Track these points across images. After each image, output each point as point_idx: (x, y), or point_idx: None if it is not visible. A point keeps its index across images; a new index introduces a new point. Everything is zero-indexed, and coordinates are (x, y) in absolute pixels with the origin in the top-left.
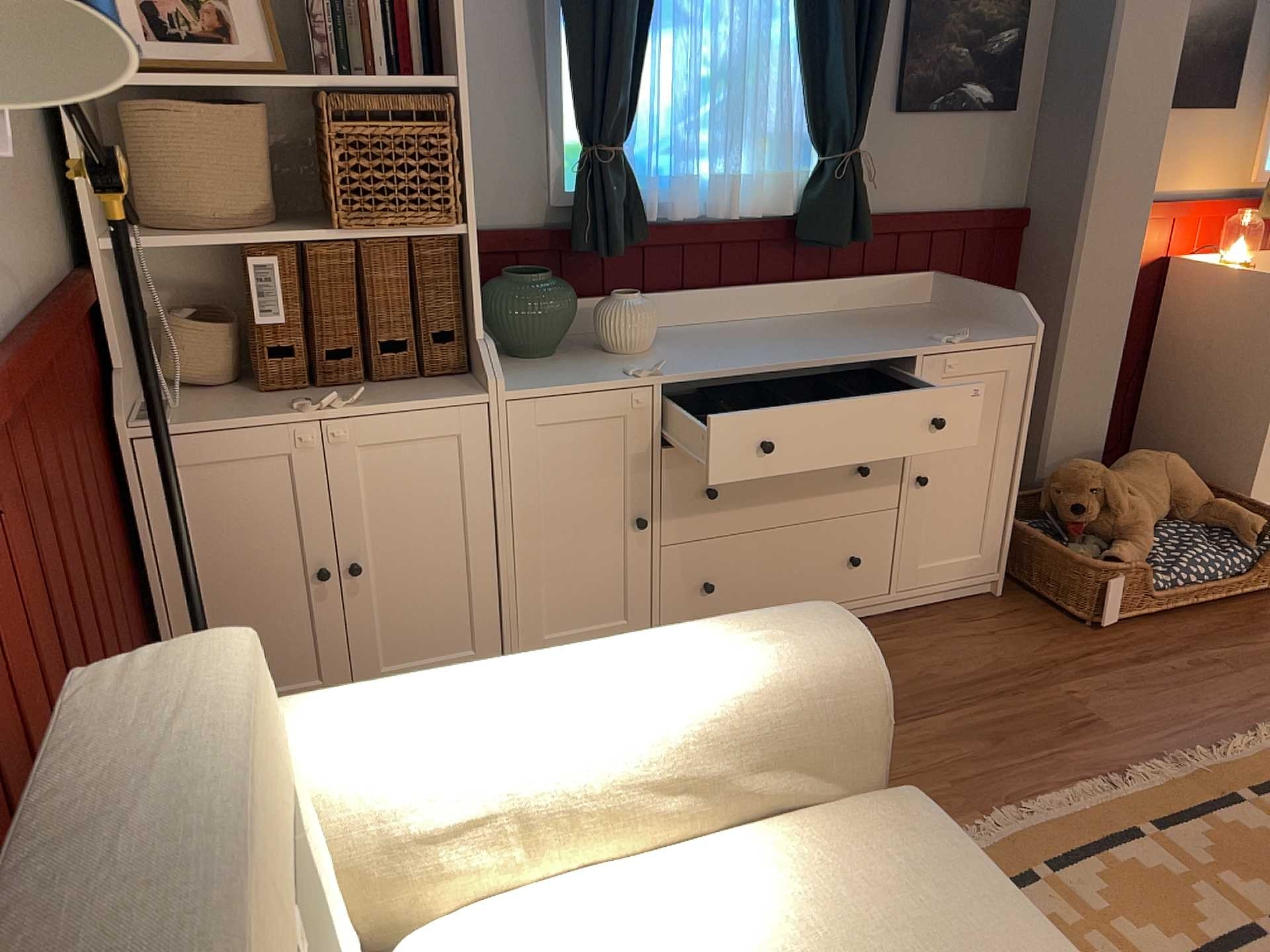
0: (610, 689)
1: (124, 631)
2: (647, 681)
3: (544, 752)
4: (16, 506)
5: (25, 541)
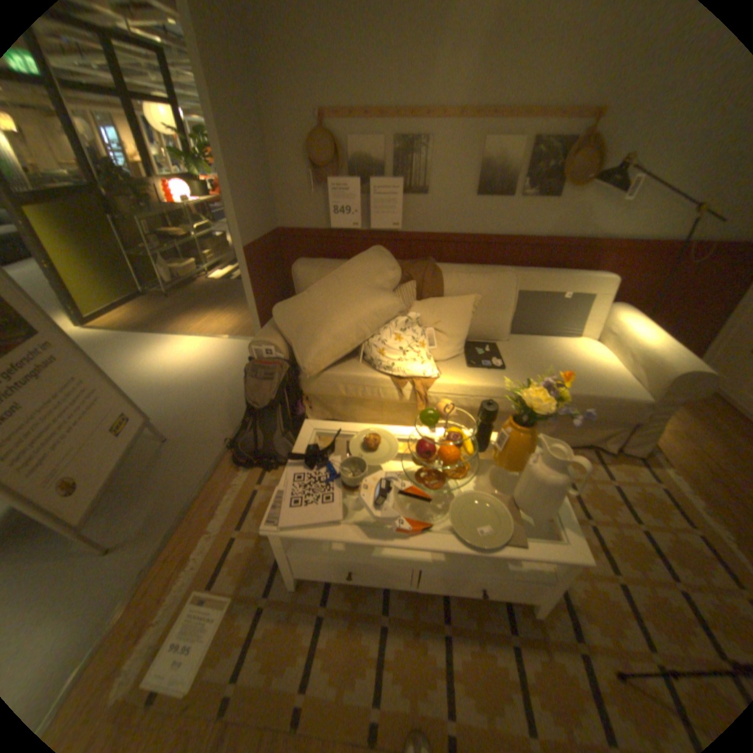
0: (651, 338)
1: (692, 323)
2: (656, 342)
3: (631, 335)
4: (662, 268)
5: (659, 275)
